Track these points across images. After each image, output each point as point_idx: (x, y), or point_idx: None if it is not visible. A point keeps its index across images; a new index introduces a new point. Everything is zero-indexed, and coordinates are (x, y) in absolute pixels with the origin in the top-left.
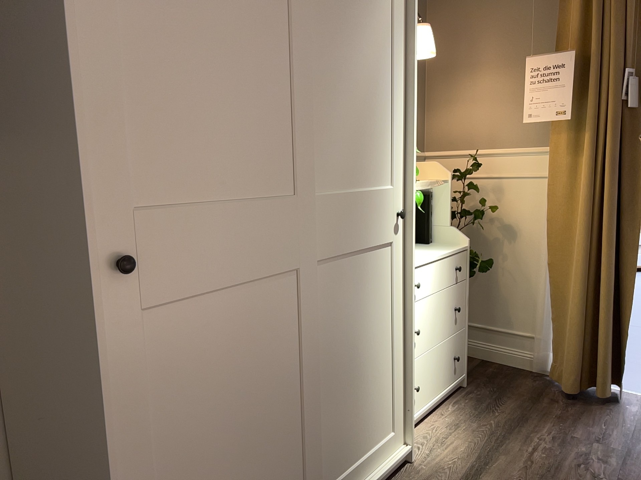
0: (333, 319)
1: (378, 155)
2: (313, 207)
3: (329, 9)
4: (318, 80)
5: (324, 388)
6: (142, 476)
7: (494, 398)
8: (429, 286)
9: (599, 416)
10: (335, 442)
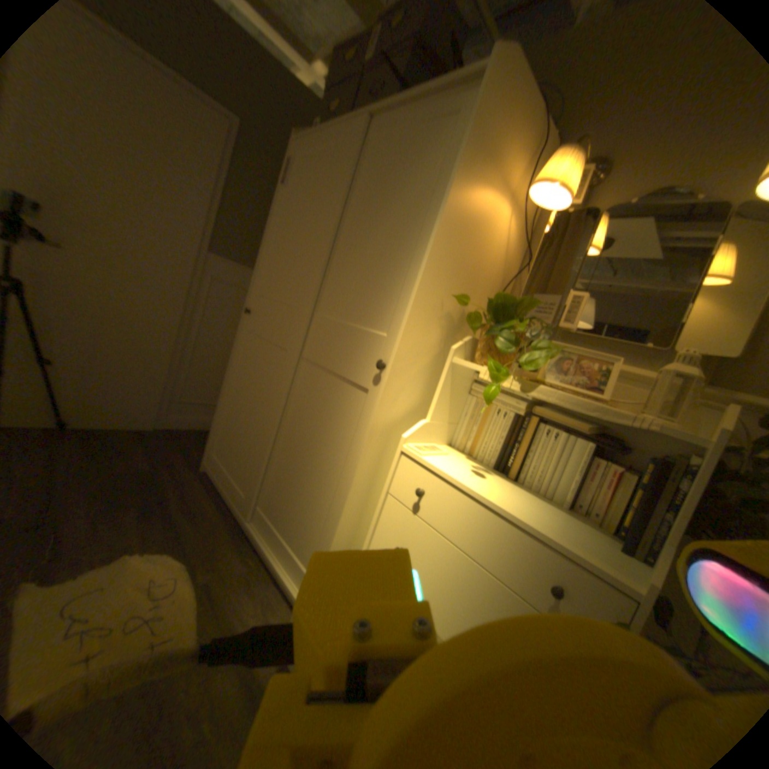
0: (301, 406)
1: (378, 299)
2: (309, 320)
3: (368, 188)
4: (344, 240)
5: (281, 444)
6: (227, 387)
7: None
8: (450, 522)
9: None
10: (274, 492)
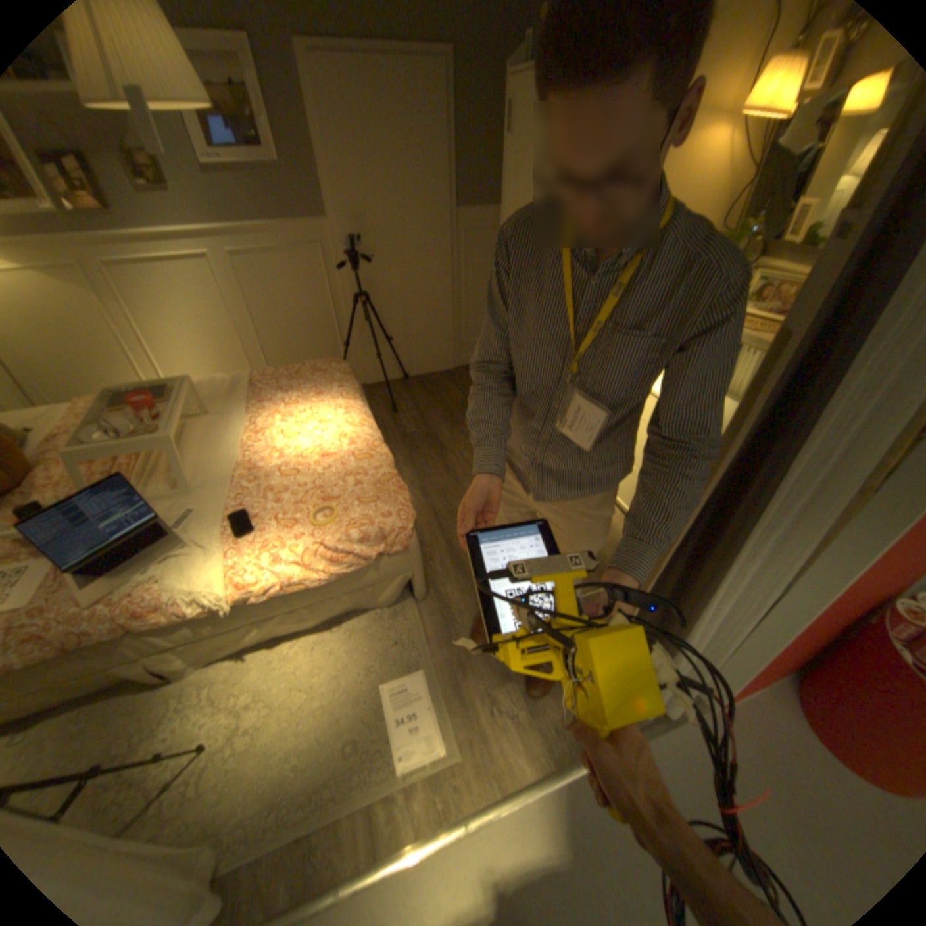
0: None
1: None
2: None
3: None
4: None
5: None
6: None
7: None
8: None
9: None
10: None
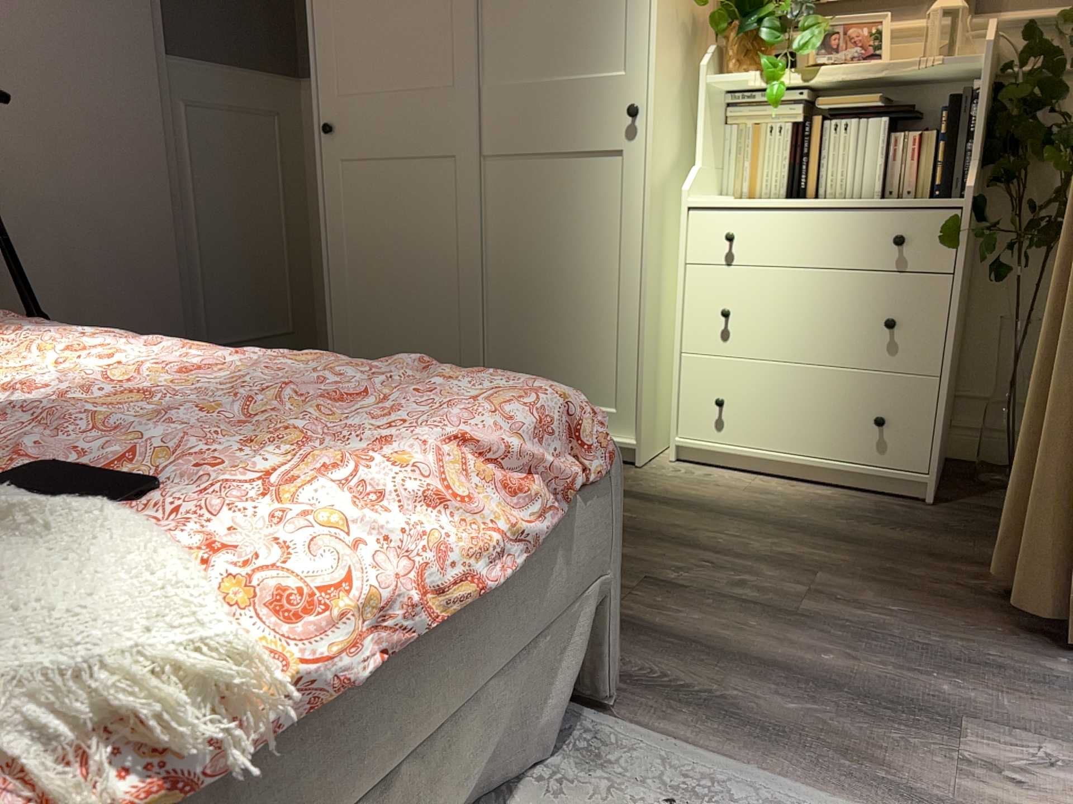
0: (514, 224)
1: (594, 34)
2: (481, 100)
3: None
4: None
5: (500, 290)
6: (342, 266)
7: (914, 527)
8: (777, 248)
9: (958, 621)
10: (514, 356)
